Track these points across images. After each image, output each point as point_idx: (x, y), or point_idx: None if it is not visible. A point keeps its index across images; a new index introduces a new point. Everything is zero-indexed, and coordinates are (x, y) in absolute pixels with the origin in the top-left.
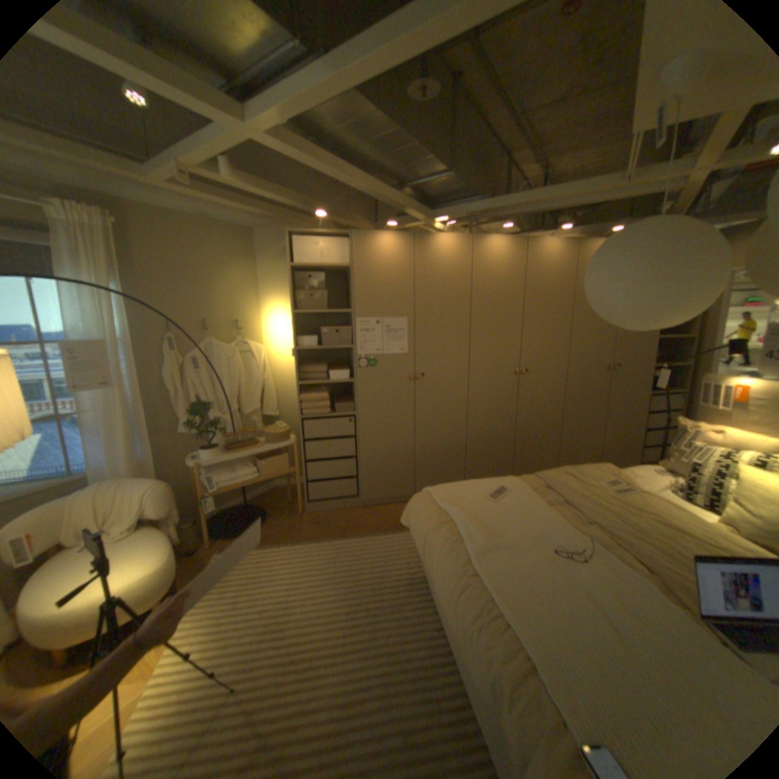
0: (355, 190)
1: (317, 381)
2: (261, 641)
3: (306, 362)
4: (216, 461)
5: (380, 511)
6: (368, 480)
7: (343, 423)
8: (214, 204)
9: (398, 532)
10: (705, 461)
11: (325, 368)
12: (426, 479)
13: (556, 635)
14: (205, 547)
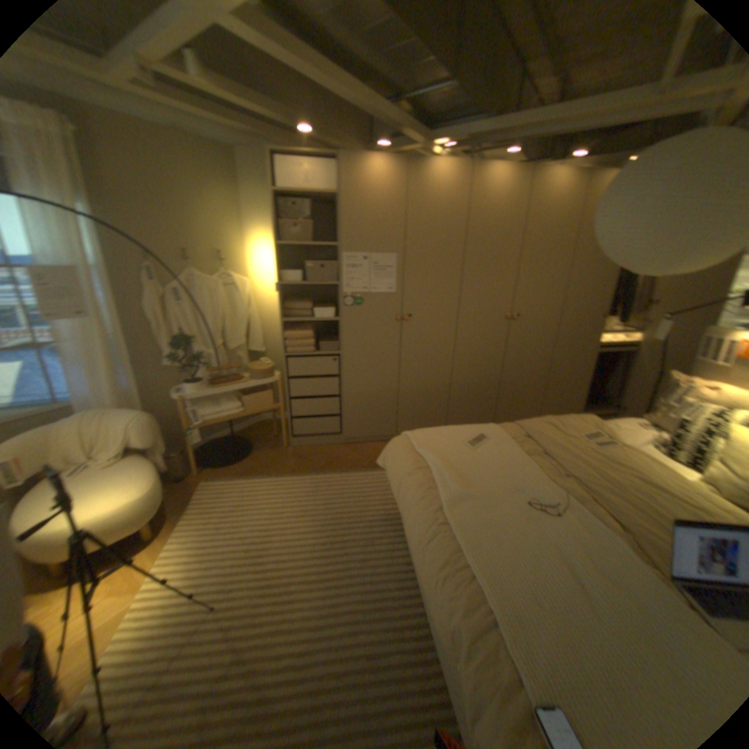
0: (343, 102)
1: (300, 319)
2: (240, 566)
3: (290, 298)
4: (198, 395)
5: (361, 448)
6: (350, 419)
7: (326, 362)
8: (186, 115)
9: (377, 469)
10: (693, 417)
11: (308, 305)
12: (407, 420)
13: (520, 590)
14: (191, 476)
